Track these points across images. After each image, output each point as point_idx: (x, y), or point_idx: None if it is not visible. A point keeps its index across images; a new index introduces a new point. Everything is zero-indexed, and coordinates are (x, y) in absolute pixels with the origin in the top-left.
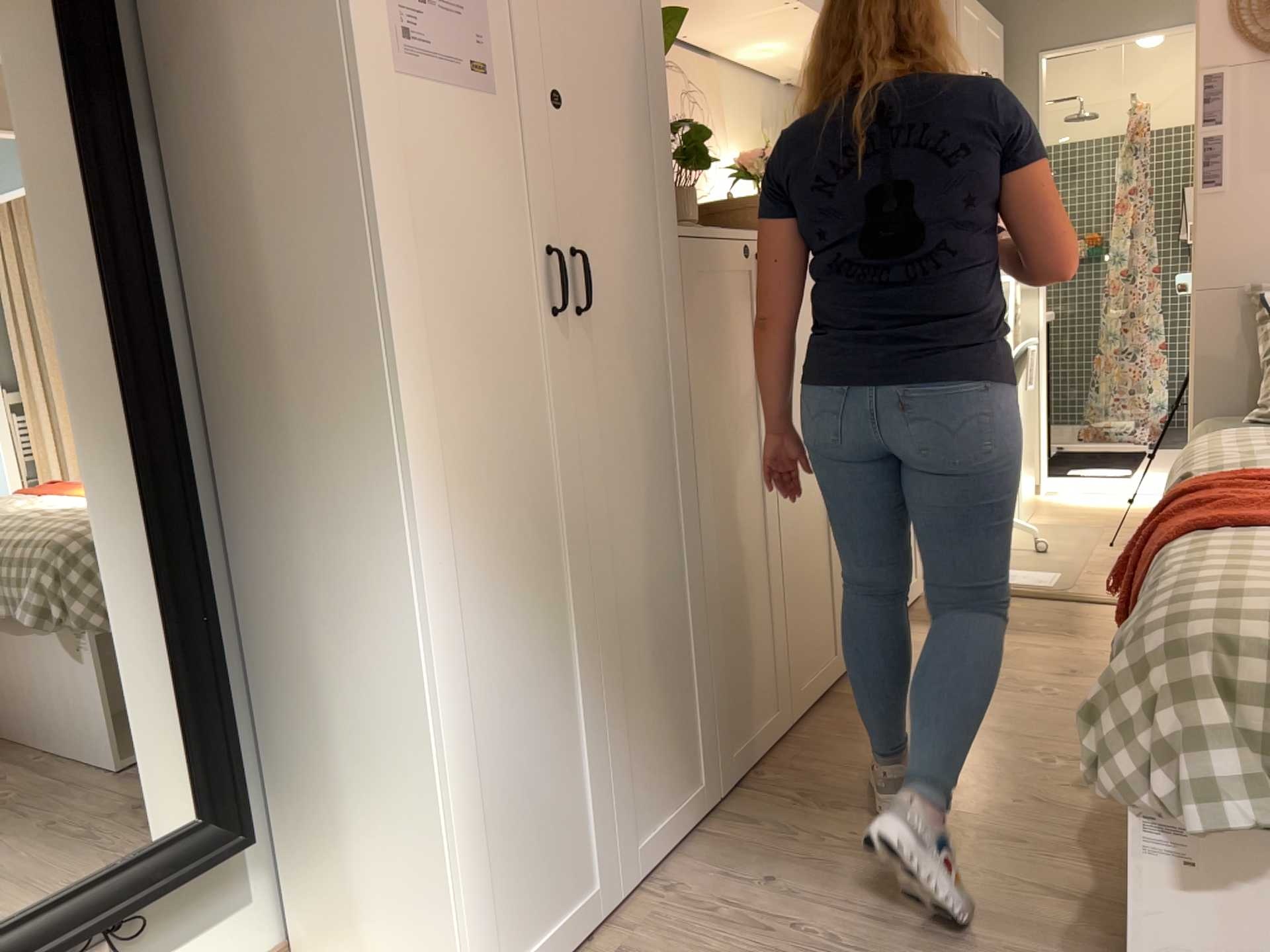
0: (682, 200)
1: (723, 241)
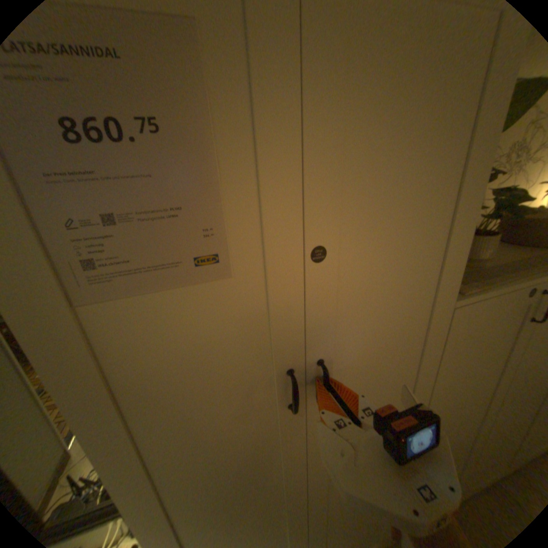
0: (482, 247)
1: (508, 295)
